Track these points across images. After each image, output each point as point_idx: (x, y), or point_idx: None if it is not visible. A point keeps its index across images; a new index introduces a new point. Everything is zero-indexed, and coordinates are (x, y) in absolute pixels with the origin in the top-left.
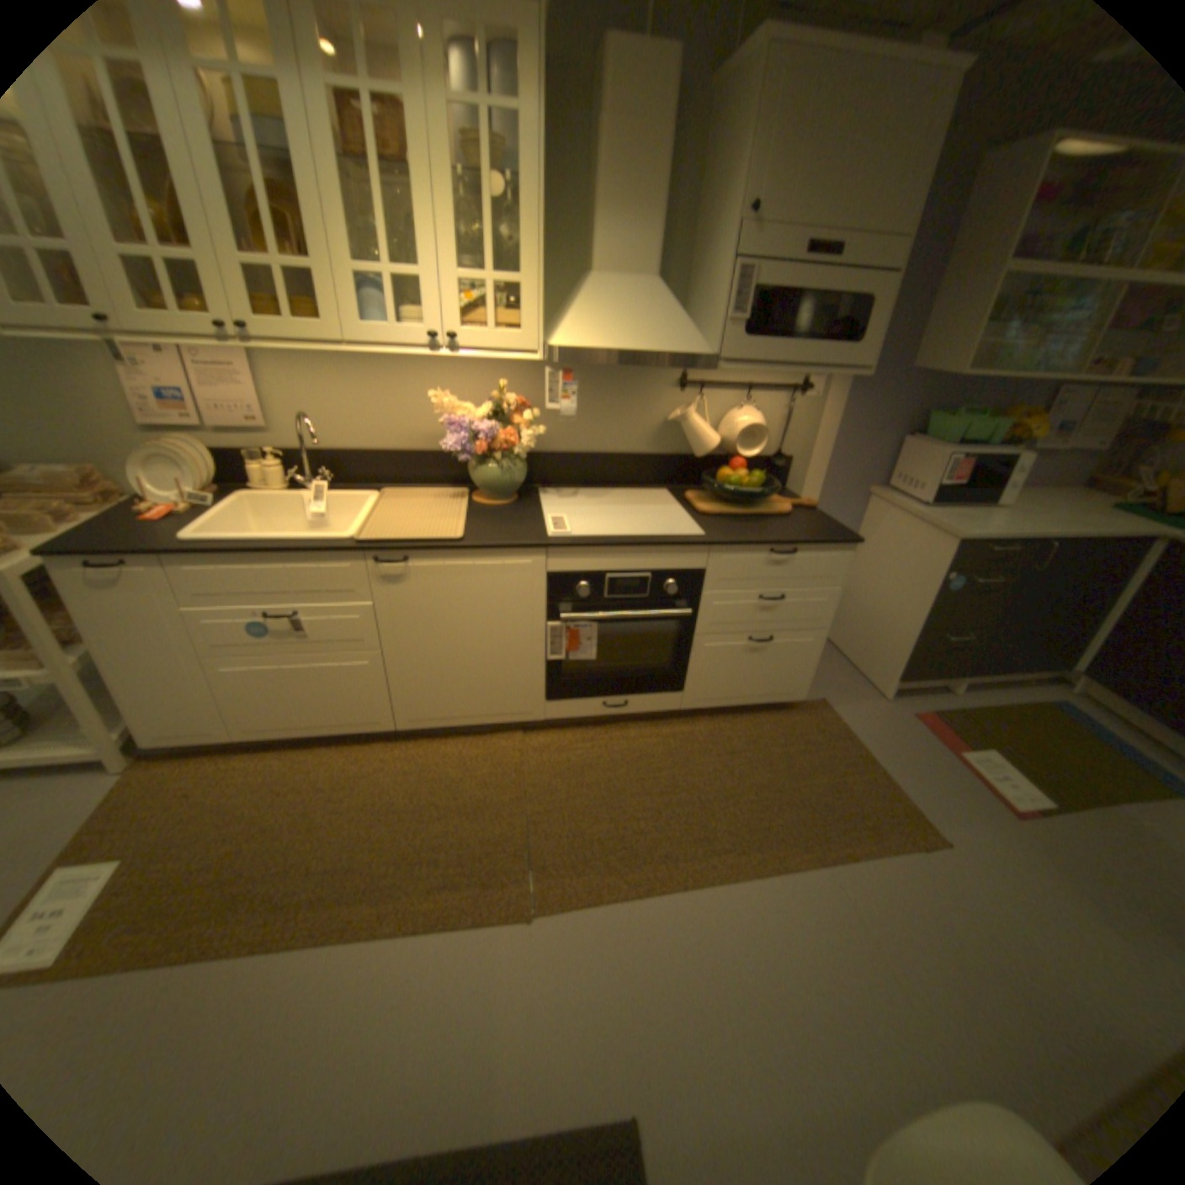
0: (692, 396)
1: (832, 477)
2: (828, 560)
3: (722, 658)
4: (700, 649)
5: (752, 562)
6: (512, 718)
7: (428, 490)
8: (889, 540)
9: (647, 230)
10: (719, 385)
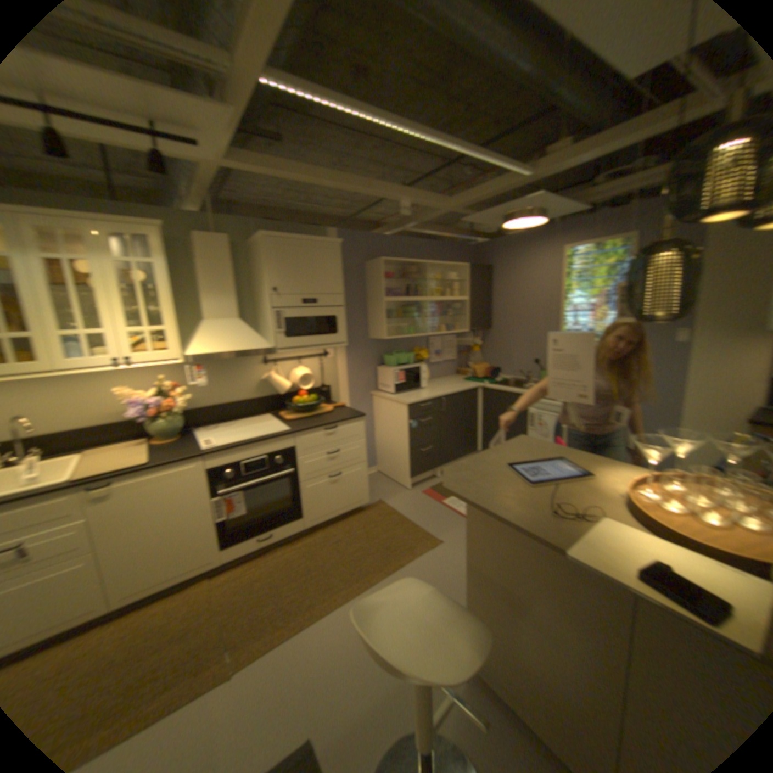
0: (269, 366)
1: (350, 390)
2: (352, 427)
3: (317, 491)
4: (303, 490)
5: (316, 436)
6: (196, 571)
7: (113, 446)
8: (383, 413)
9: (225, 300)
10: (282, 359)
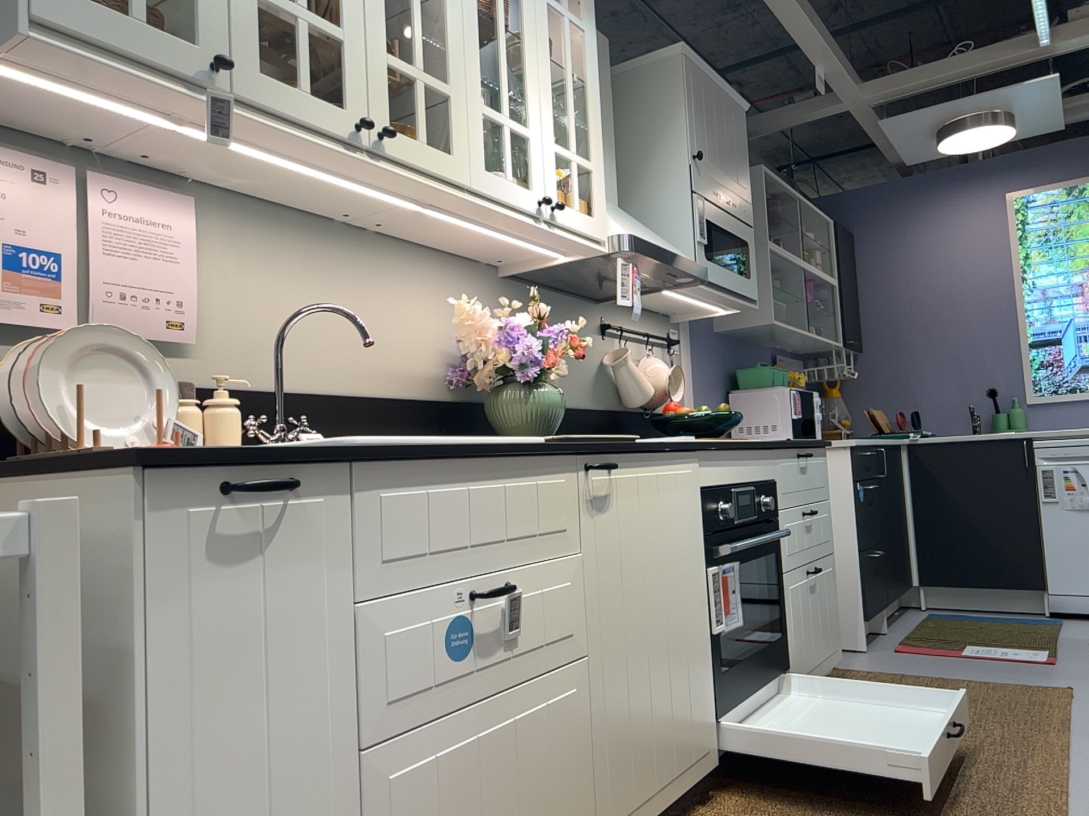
0: (612, 343)
1: None
2: (821, 465)
3: (801, 604)
4: (789, 593)
5: (794, 468)
6: (696, 771)
7: None
8: None
9: (610, 164)
10: (630, 332)
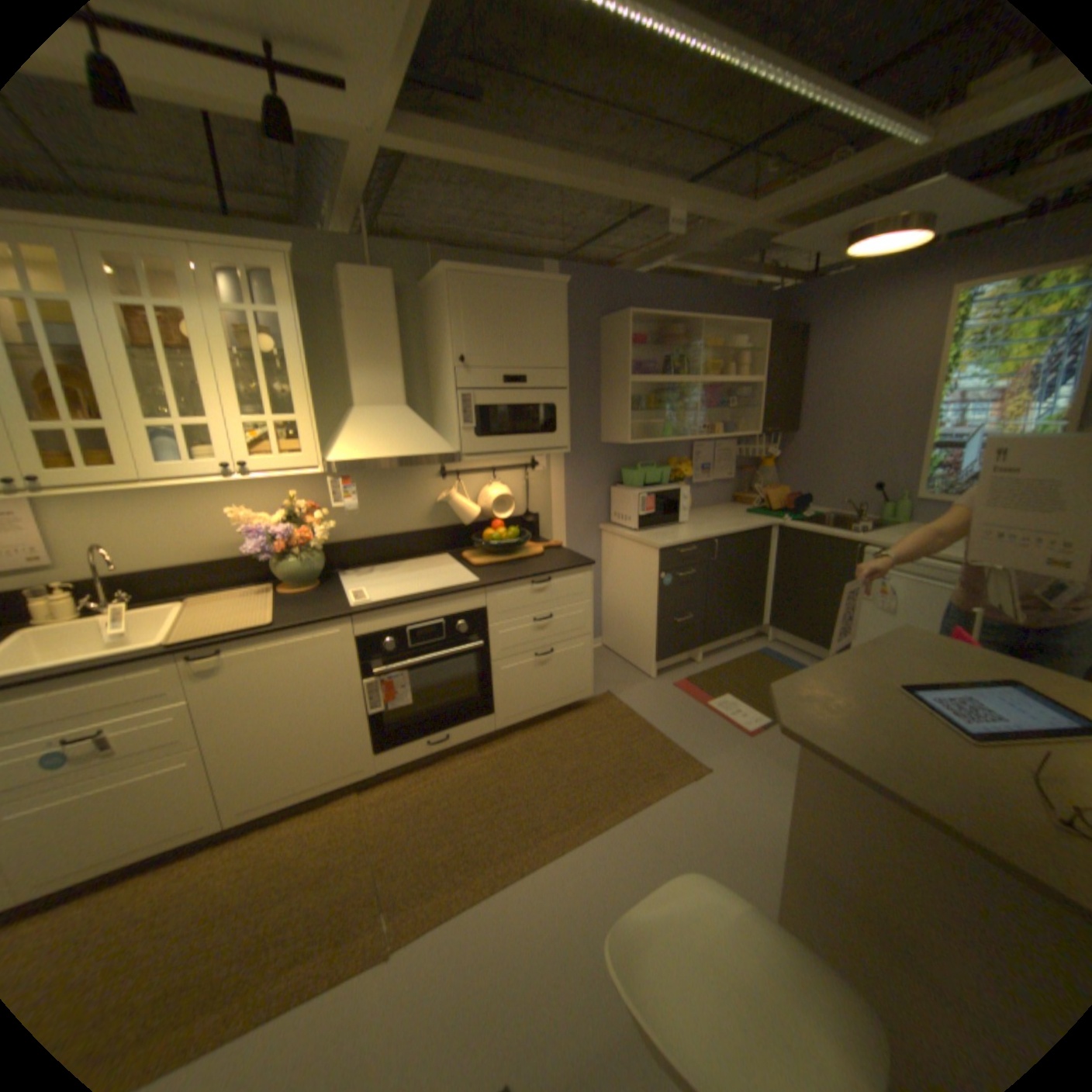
0: (452, 481)
1: (570, 522)
2: (575, 580)
3: (518, 675)
4: (499, 672)
5: (520, 593)
6: (343, 780)
7: (232, 591)
8: (620, 560)
9: (390, 375)
10: (471, 471)
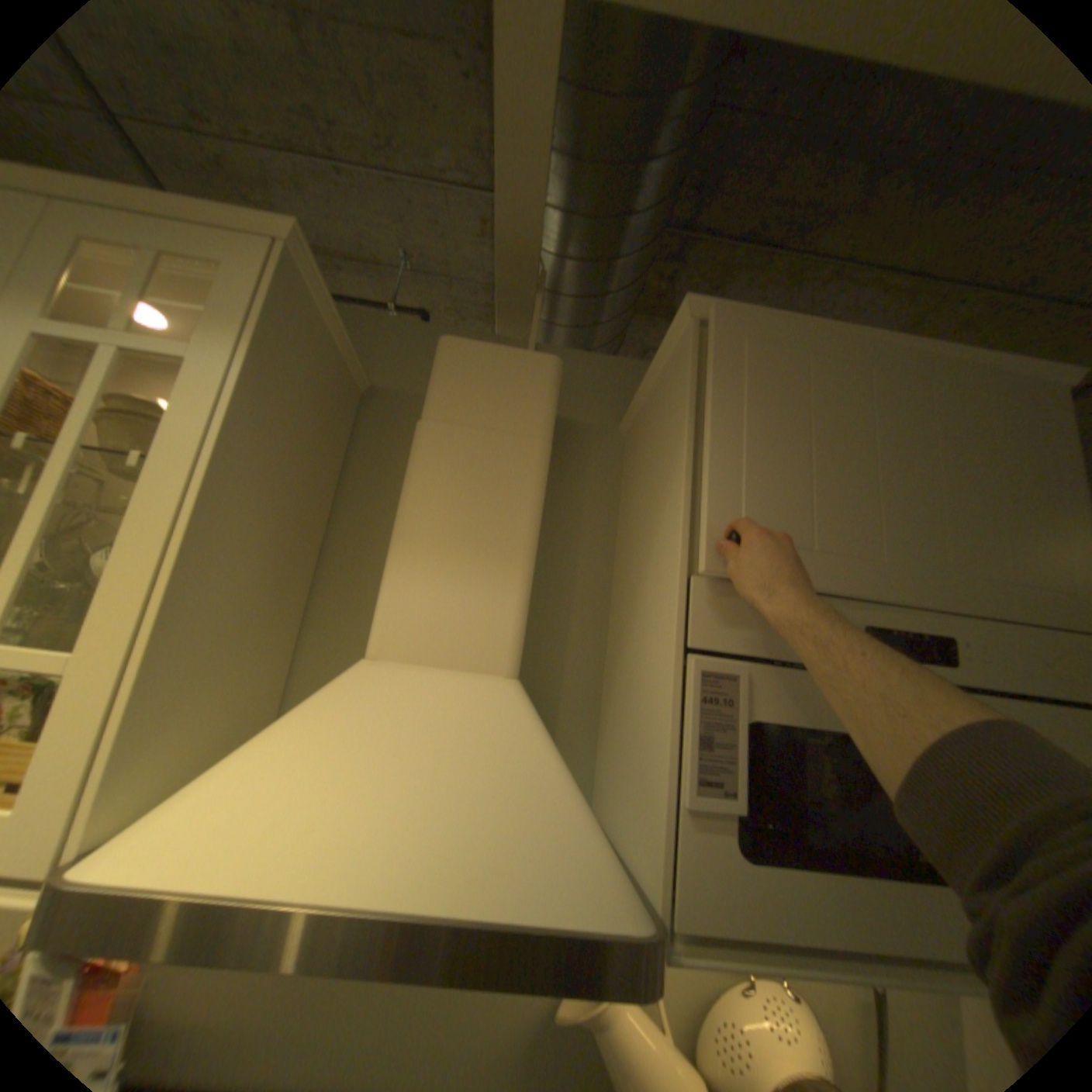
0: None
1: None
2: None
3: None
4: None
5: None
6: None
7: None
8: None
9: (488, 587)
10: None
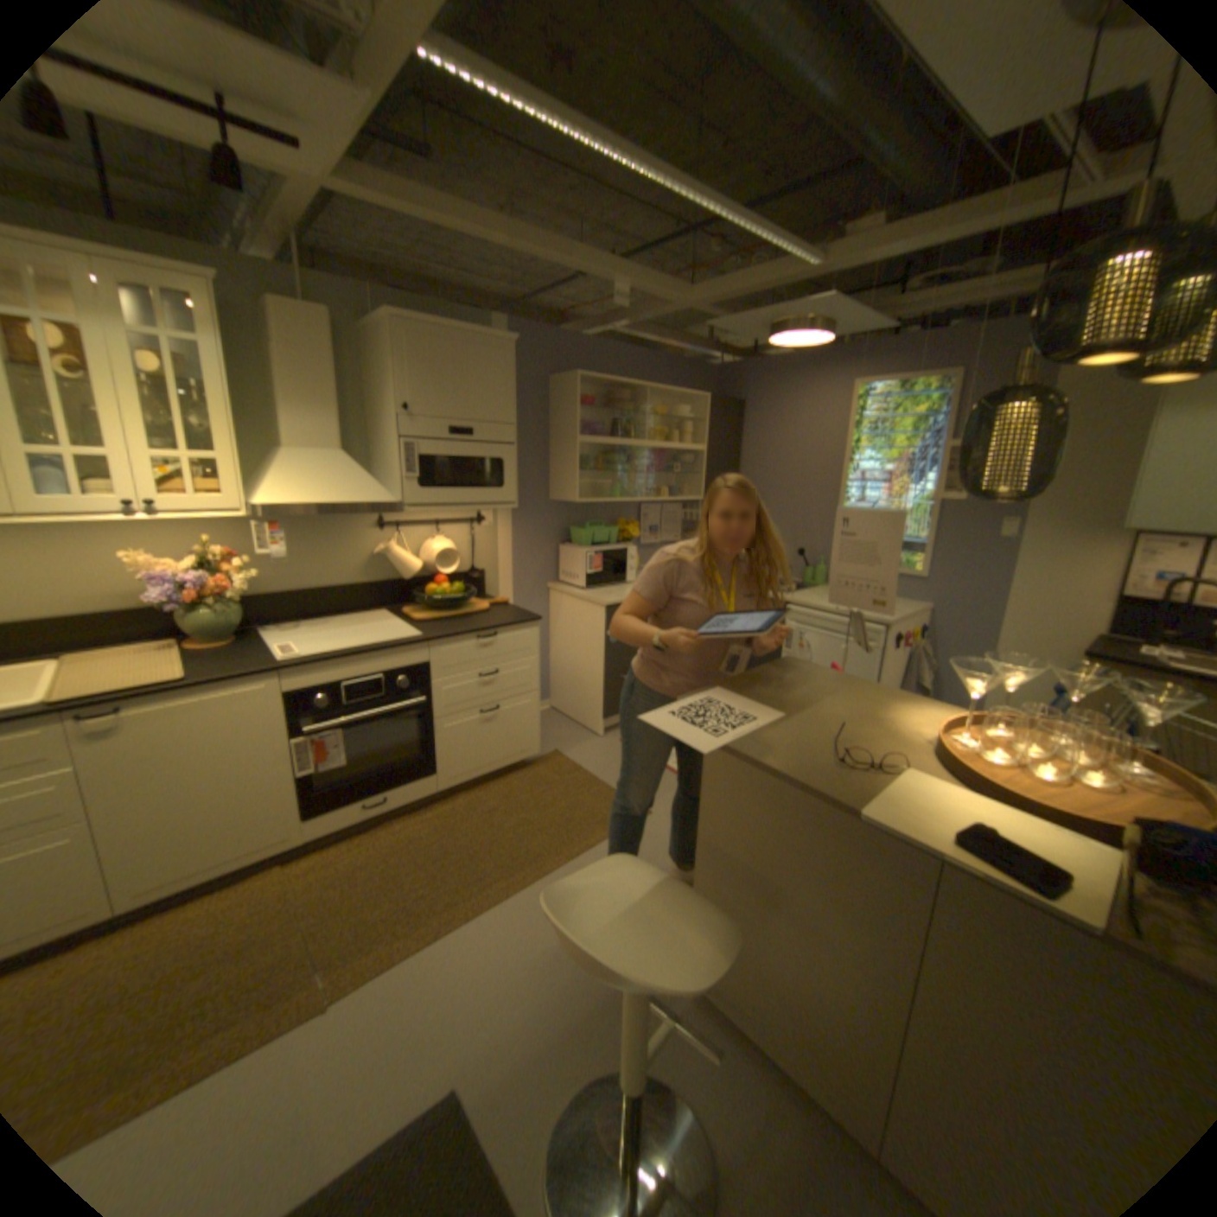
0: (392, 533)
1: (519, 581)
2: (522, 636)
3: (463, 734)
4: (443, 731)
5: (466, 648)
6: (266, 852)
7: (125, 648)
8: (569, 619)
9: (326, 418)
10: (413, 523)
